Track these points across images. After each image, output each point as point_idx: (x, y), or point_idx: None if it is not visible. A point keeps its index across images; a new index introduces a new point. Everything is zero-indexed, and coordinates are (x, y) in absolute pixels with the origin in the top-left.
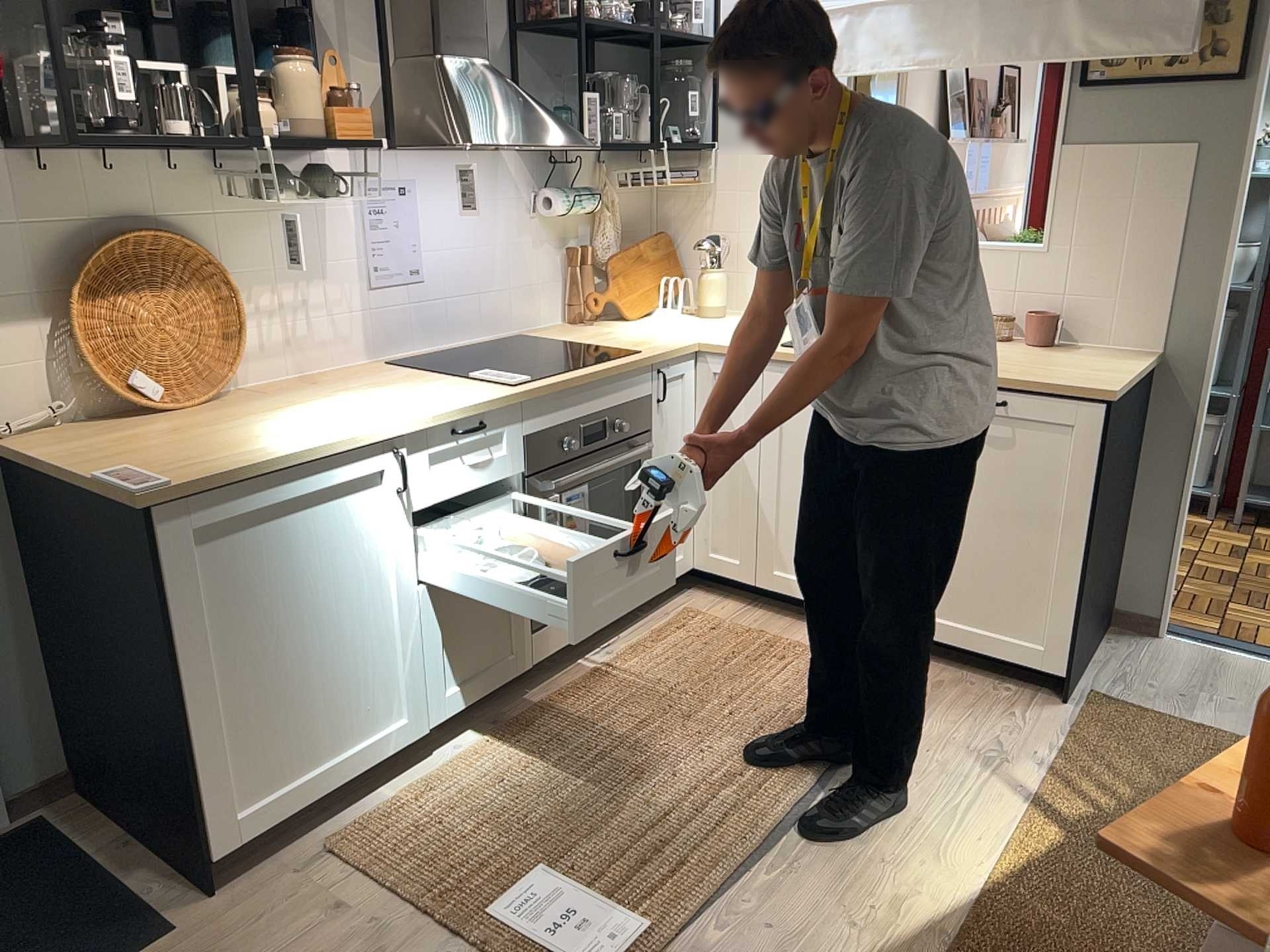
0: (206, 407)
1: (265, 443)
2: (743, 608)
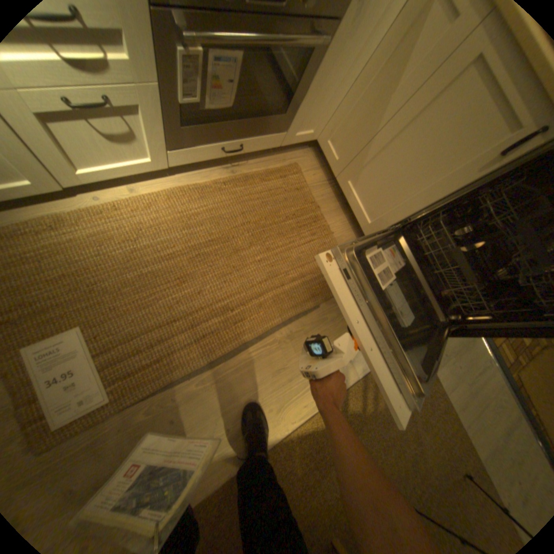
0: None
1: None
2: (323, 180)
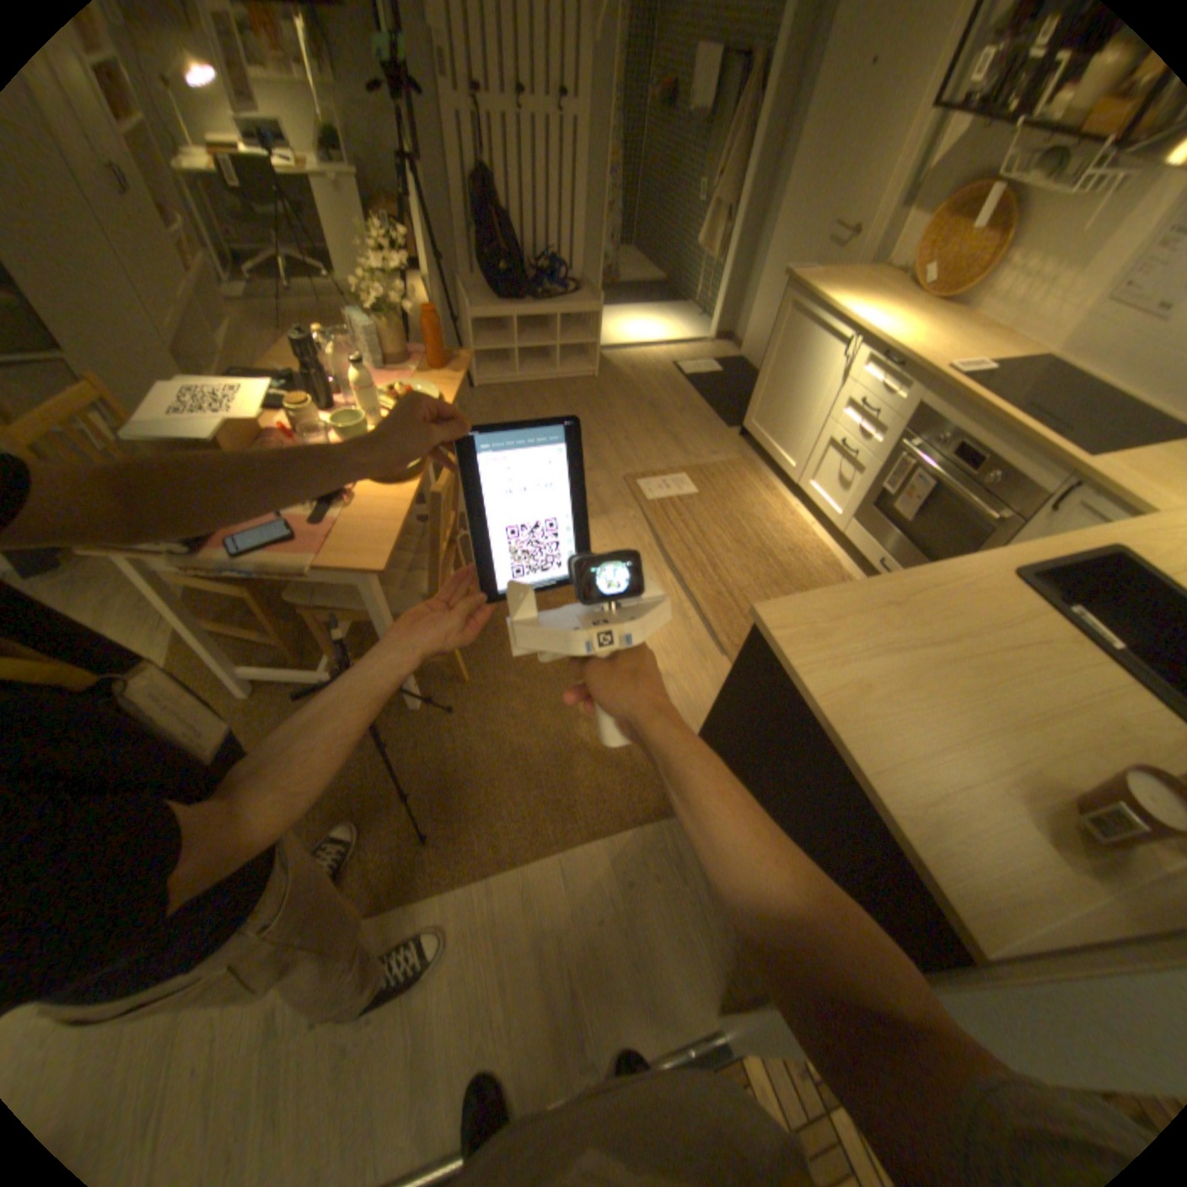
0: (928, 298)
1: (844, 295)
2: None
